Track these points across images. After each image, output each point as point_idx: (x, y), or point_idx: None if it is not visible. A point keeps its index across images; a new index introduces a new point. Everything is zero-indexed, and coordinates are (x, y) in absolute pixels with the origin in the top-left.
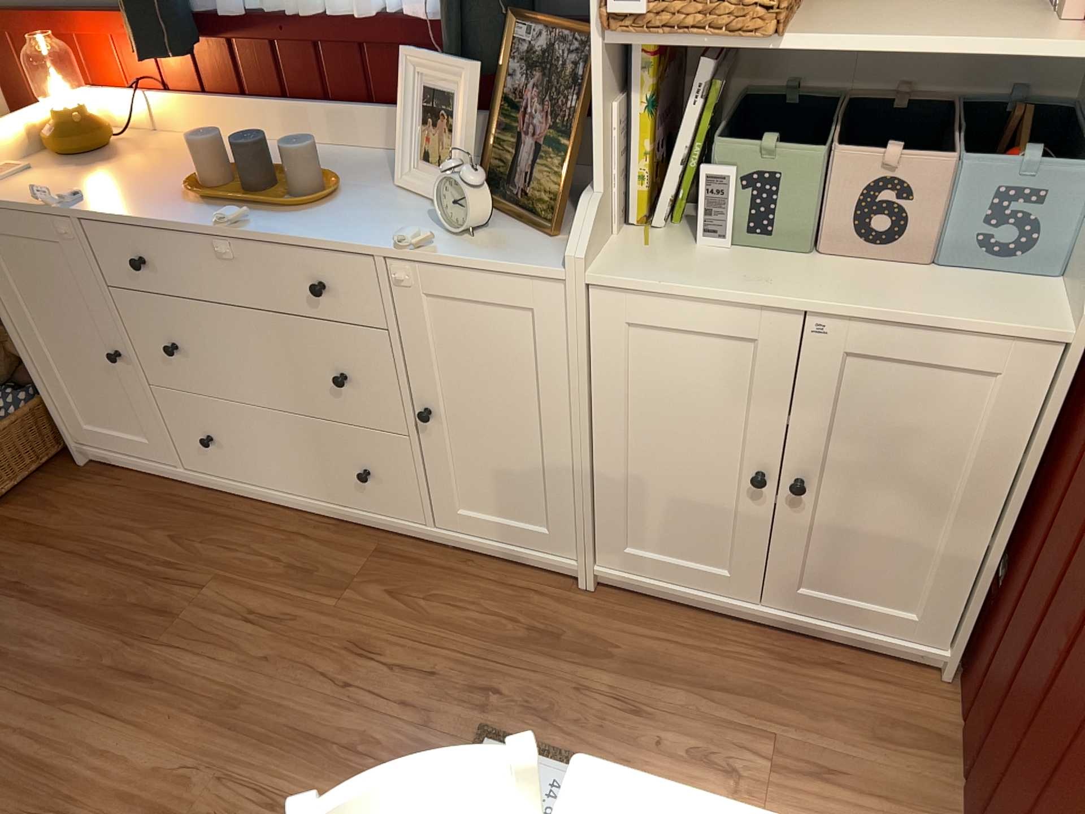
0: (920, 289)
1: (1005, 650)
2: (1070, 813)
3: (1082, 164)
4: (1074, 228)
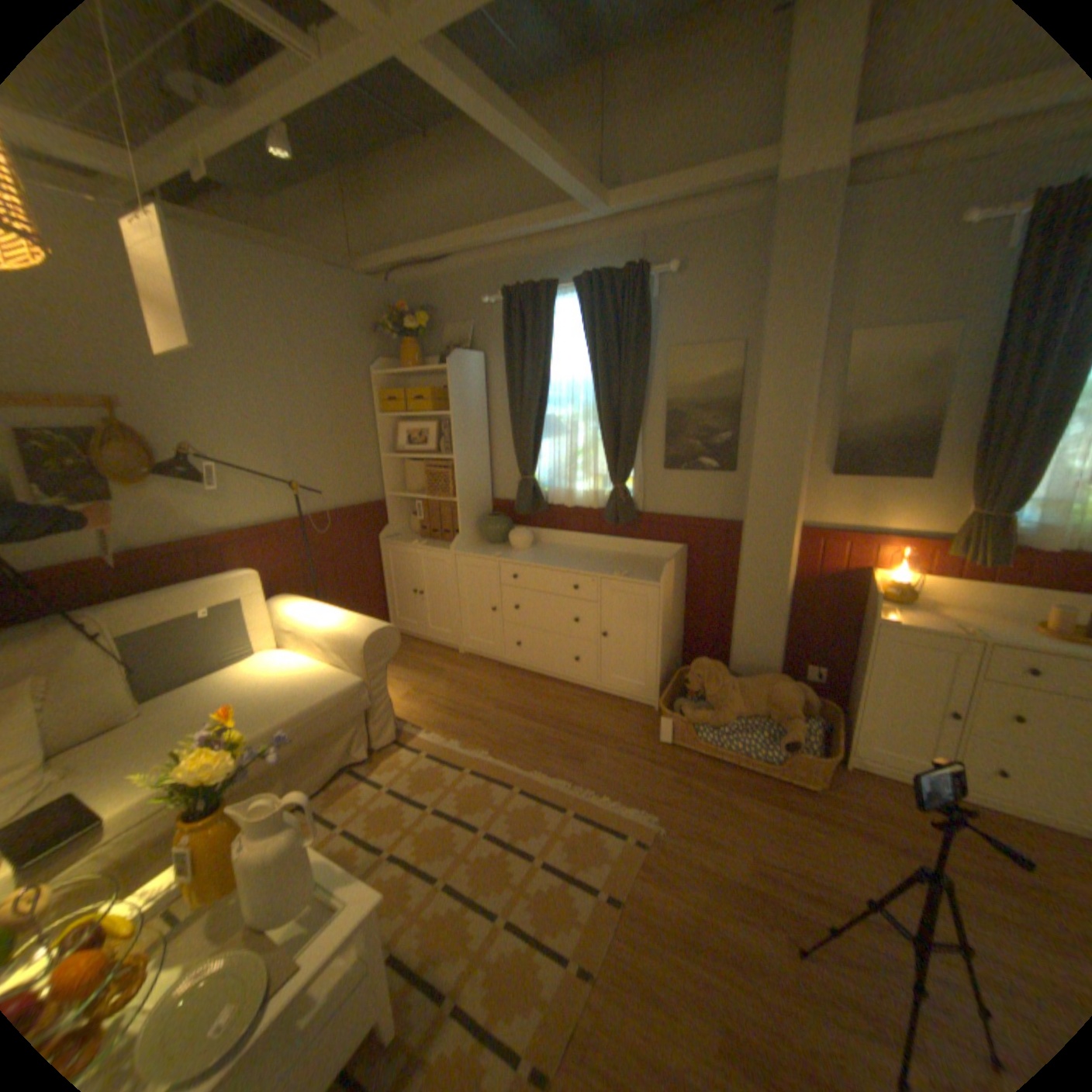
0: None
1: None
2: None
3: None
4: None
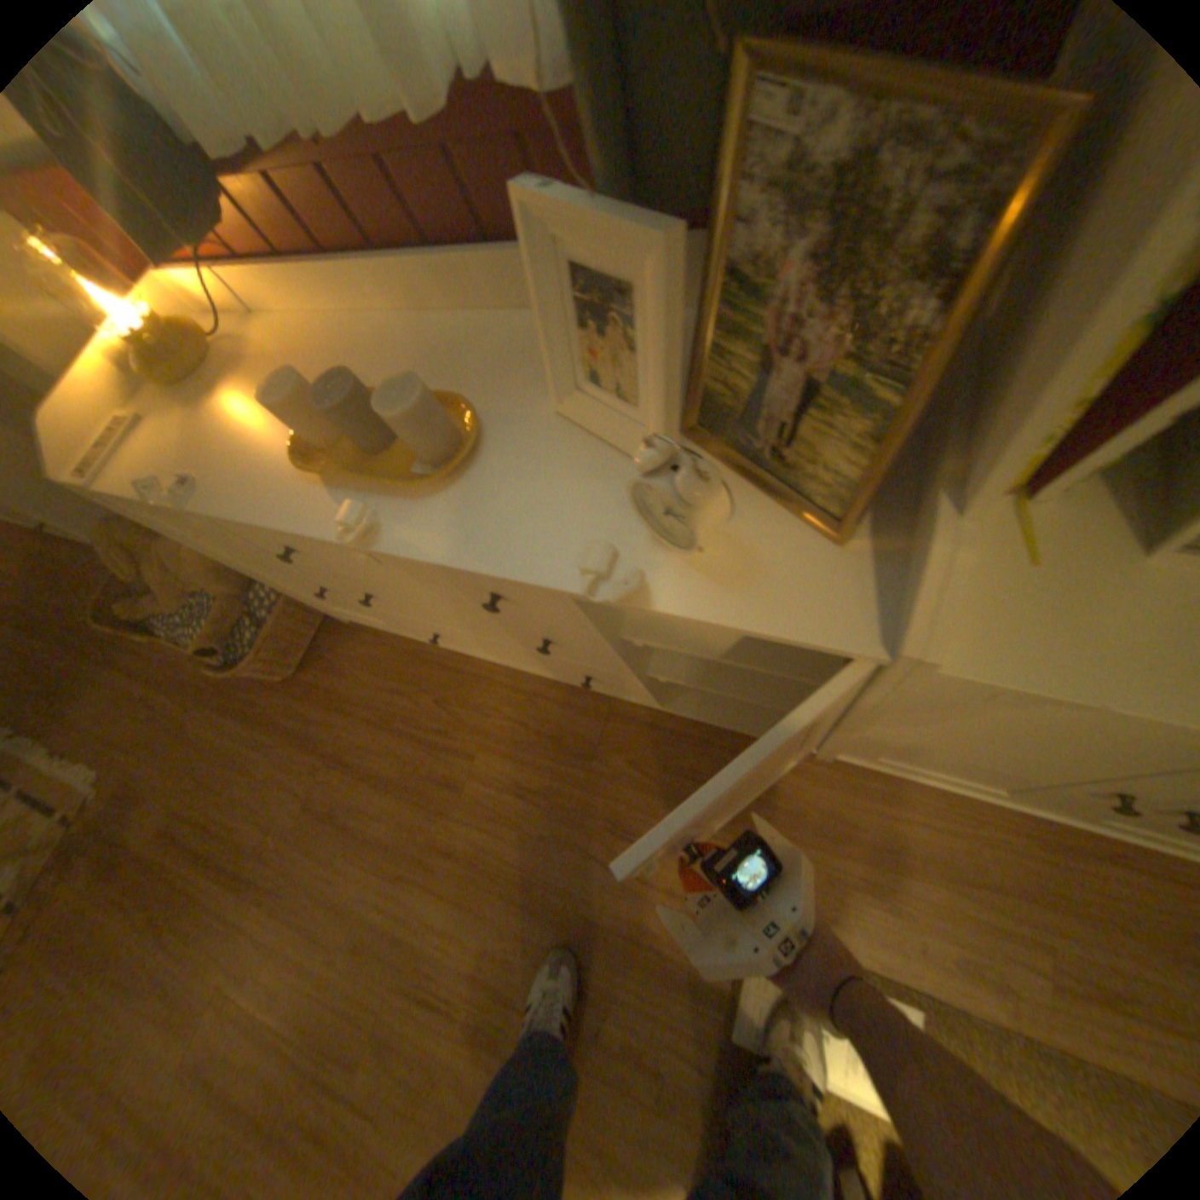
0: None
1: None
2: None
3: None
4: None
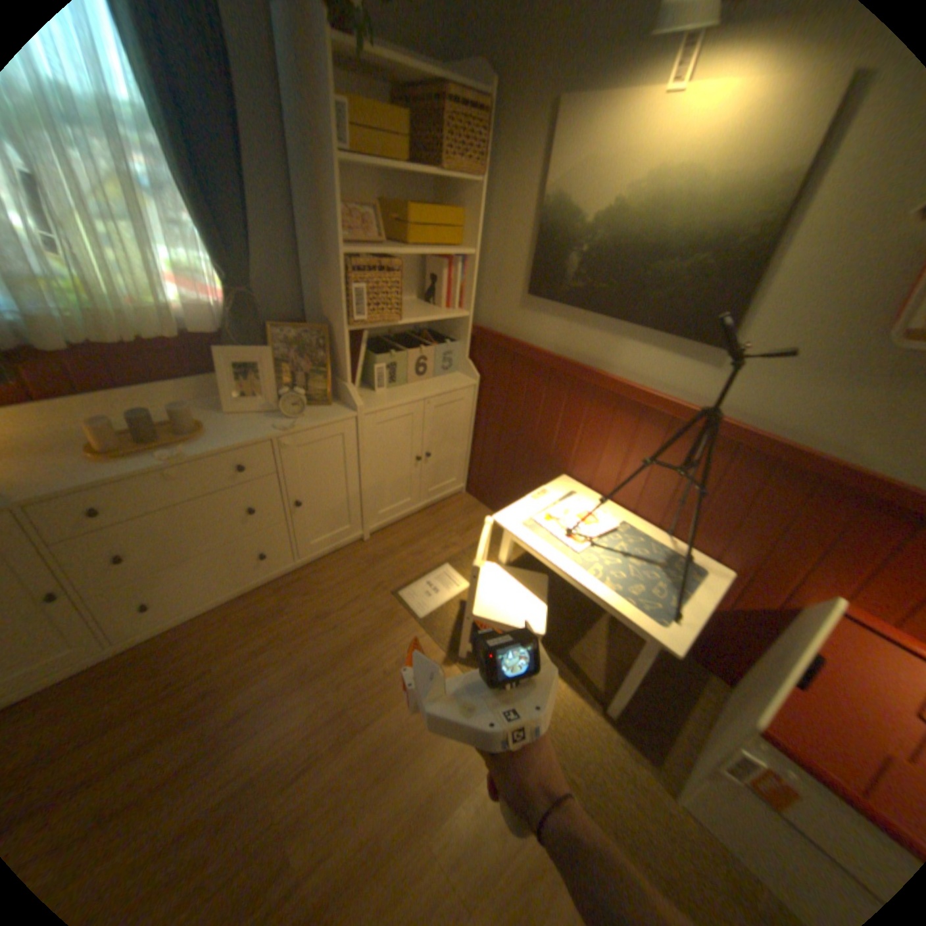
0: (438, 384)
1: (489, 466)
2: (542, 472)
3: (455, 342)
4: (459, 358)
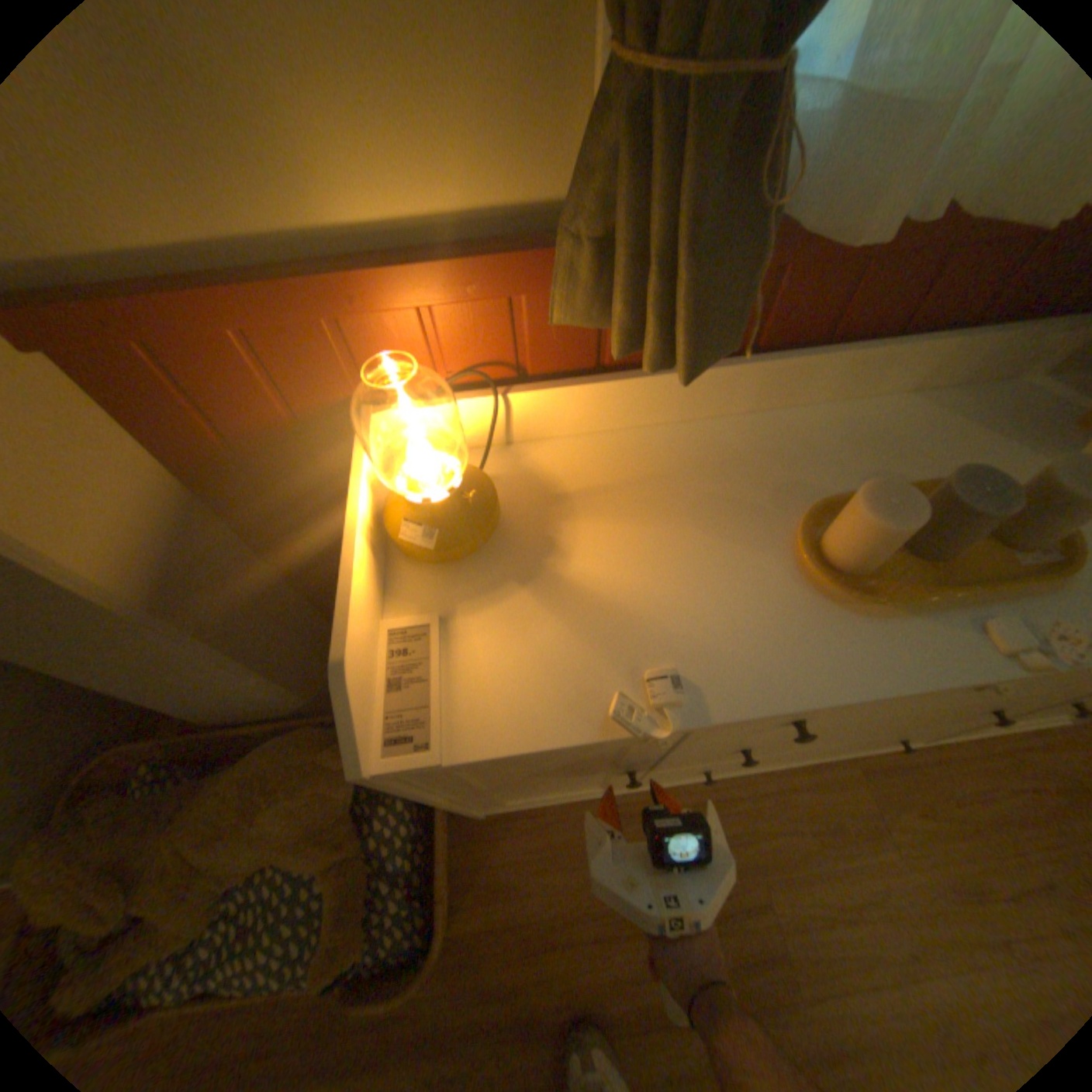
0: None
1: None
2: None
3: None
4: None
